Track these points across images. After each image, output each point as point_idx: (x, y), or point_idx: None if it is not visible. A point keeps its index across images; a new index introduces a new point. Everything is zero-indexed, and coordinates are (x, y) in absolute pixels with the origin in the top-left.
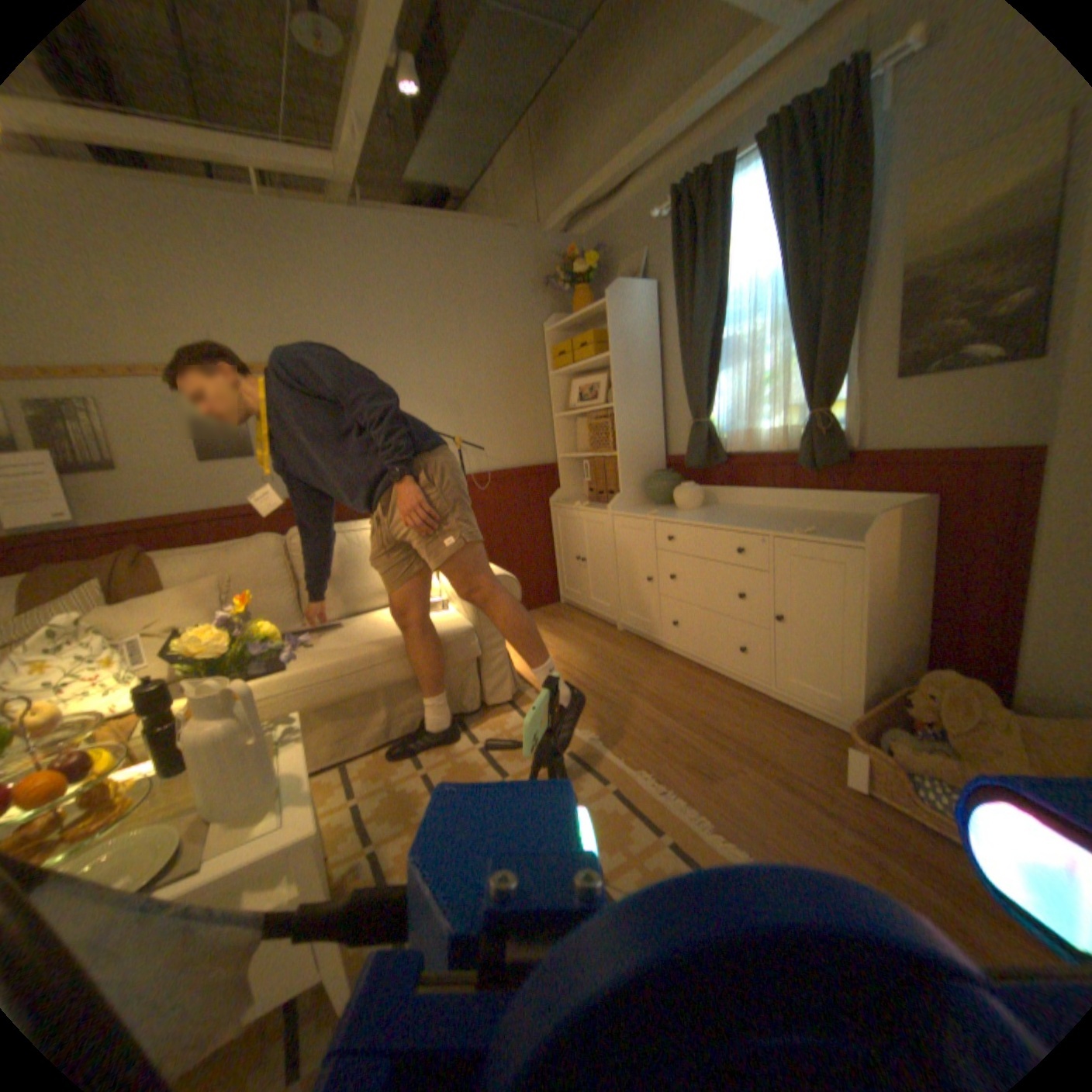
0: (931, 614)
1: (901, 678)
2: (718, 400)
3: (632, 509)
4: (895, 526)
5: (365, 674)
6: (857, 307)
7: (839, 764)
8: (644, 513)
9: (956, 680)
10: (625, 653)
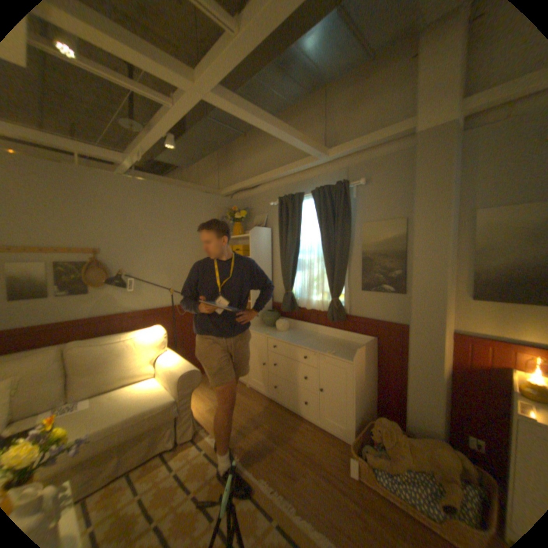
0: (376, 386)
1: (367, 416)
2: (295, 284)
3: (256, 329)
4: (363, 353)
5: (108, 440)
6: (346, 262)
7: (346, 463)
8: (262, 332)
9: (387, 423)
10: (250, 403)
